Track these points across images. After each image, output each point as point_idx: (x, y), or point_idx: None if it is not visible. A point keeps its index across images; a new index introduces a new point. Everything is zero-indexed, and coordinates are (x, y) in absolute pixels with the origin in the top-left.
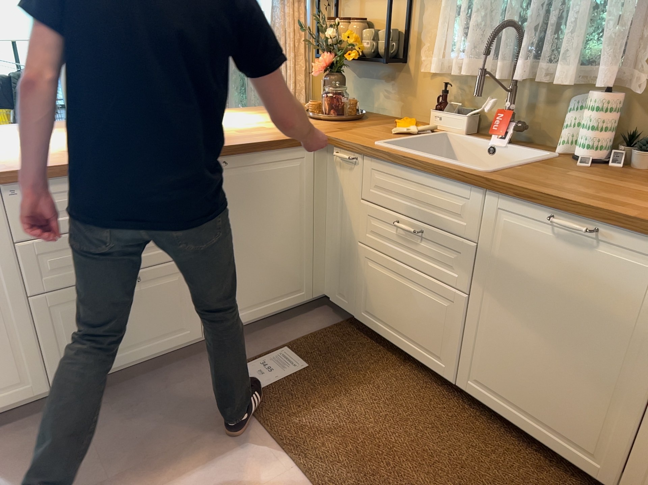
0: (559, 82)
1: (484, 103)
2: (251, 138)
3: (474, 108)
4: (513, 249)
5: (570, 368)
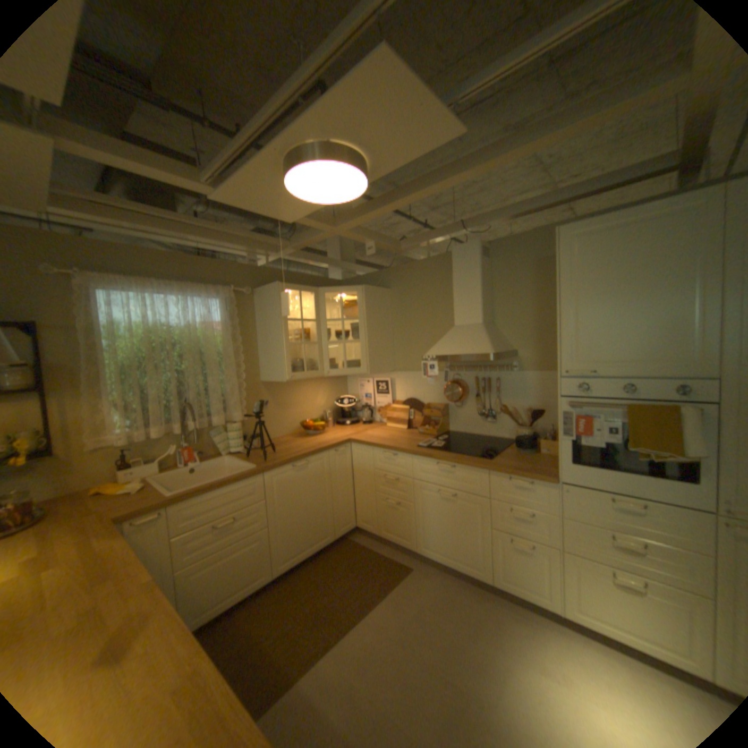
0: (206, 427)
1: (154, 453)
2: (106, 553)
3: (146, 459)
4: (282, 490)
5: (313, 515)
